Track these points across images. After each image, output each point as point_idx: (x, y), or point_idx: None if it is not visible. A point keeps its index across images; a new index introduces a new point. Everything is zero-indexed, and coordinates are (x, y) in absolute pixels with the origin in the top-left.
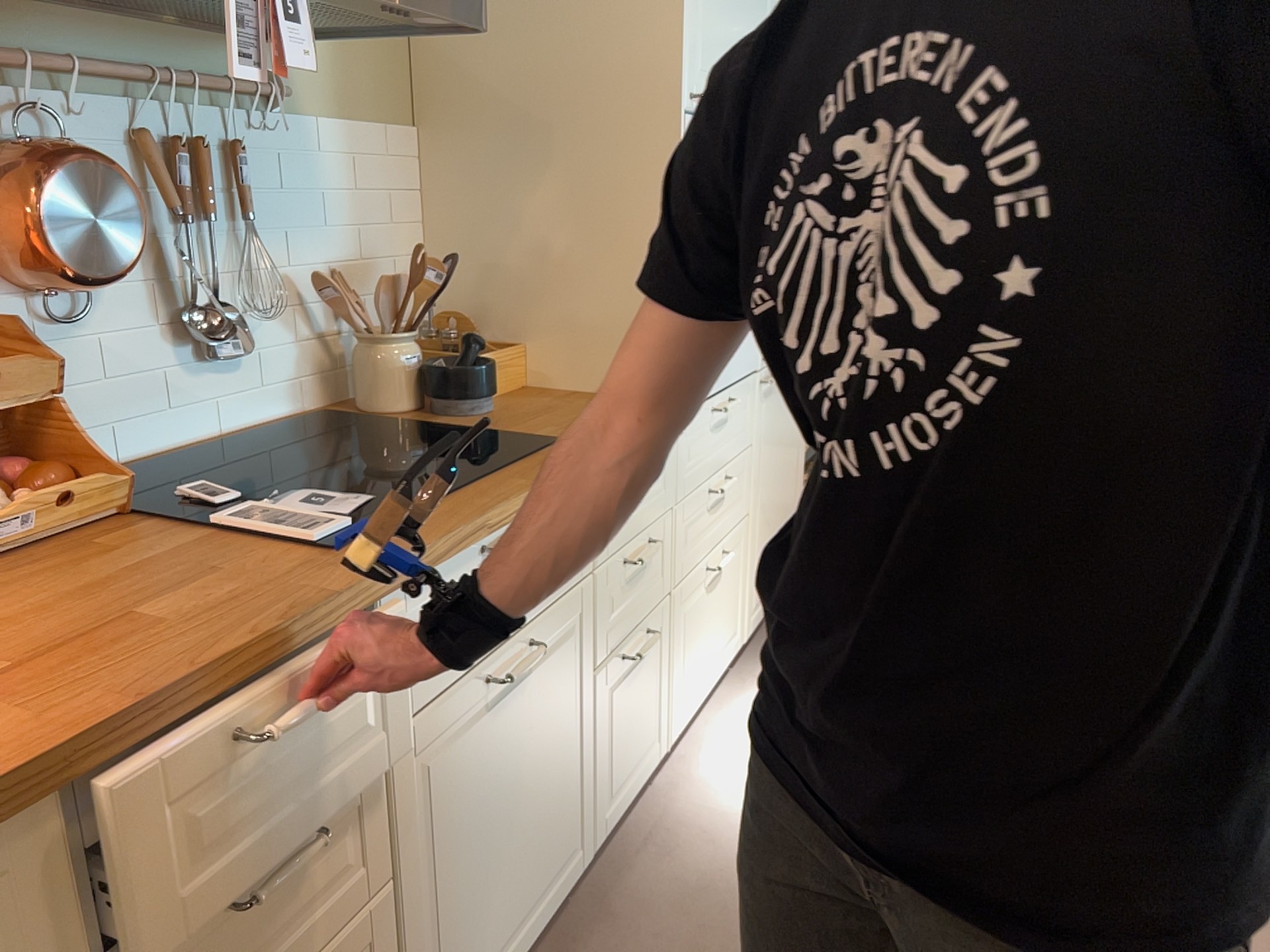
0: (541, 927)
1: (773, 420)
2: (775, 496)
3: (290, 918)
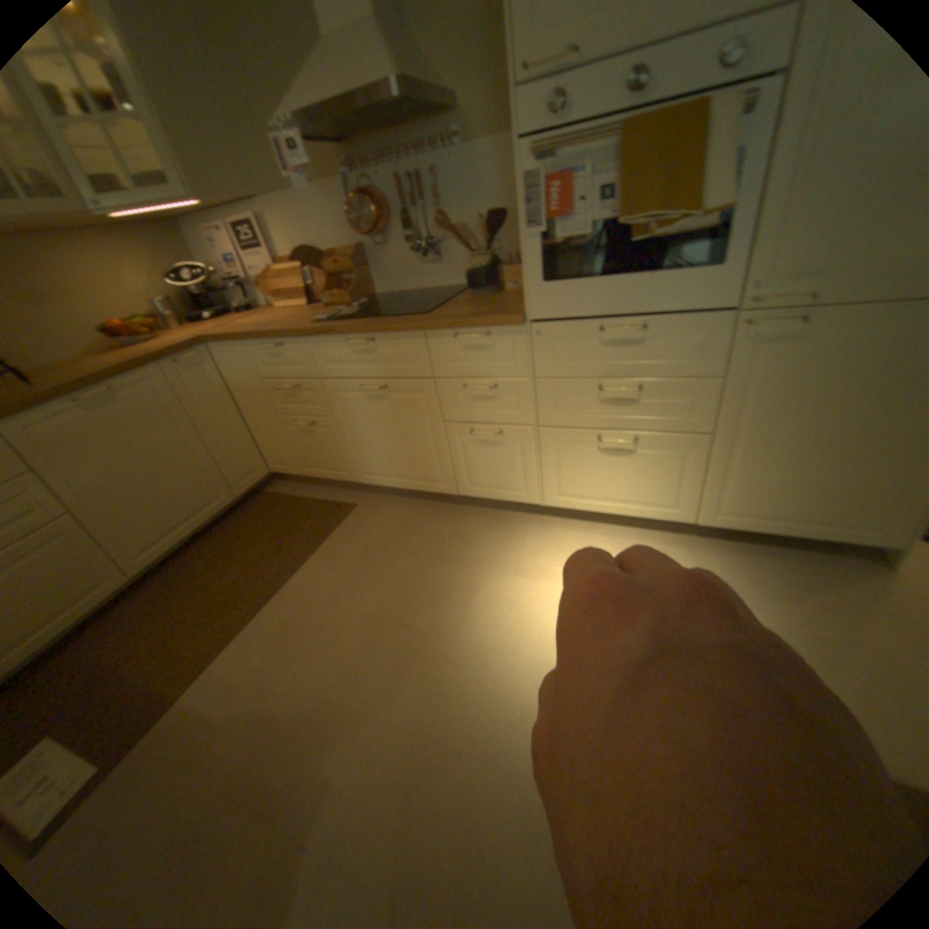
0: (420, 490)
1: (799, 367)
2: (805, 444)
3: (300, 402)
